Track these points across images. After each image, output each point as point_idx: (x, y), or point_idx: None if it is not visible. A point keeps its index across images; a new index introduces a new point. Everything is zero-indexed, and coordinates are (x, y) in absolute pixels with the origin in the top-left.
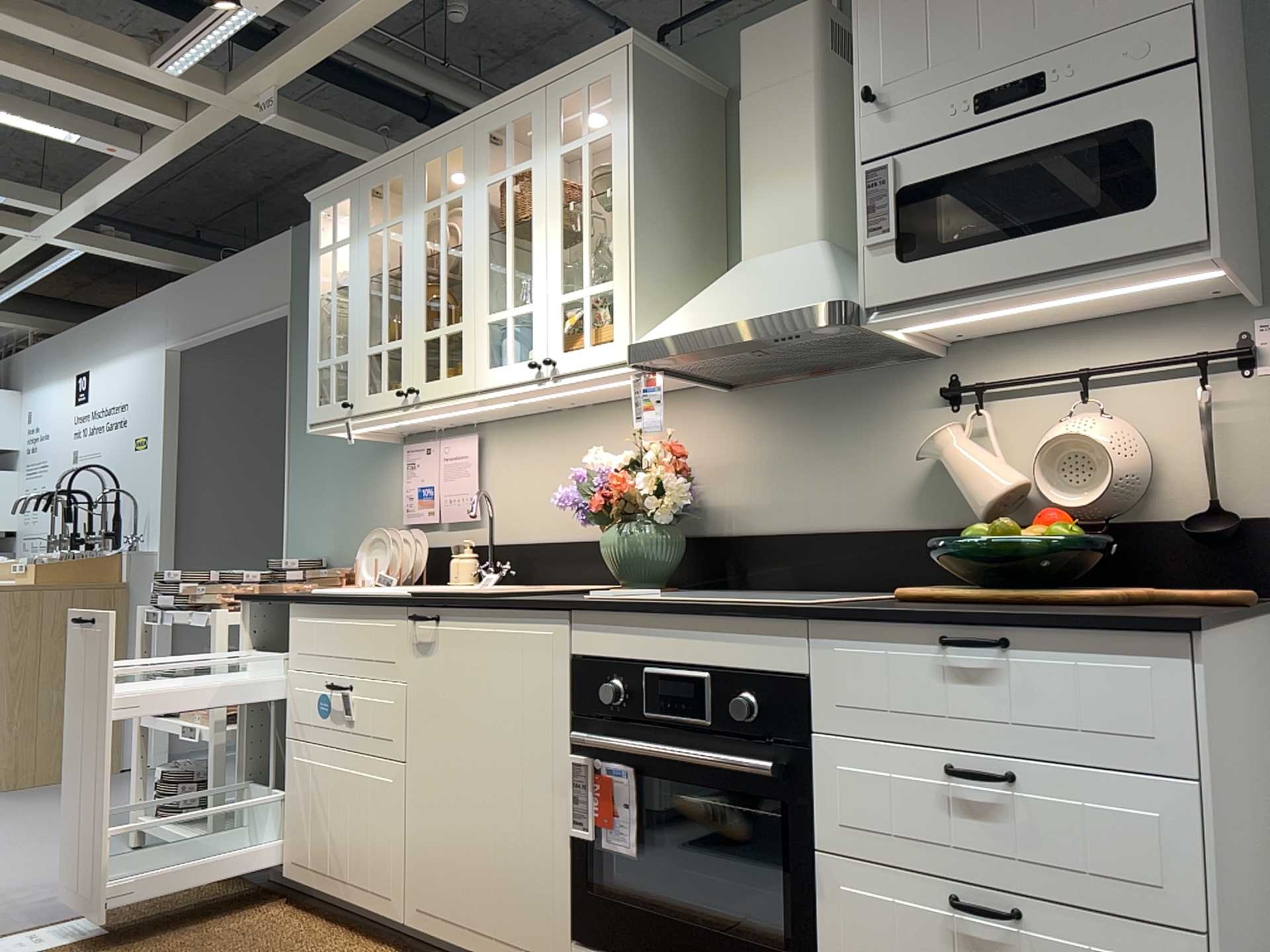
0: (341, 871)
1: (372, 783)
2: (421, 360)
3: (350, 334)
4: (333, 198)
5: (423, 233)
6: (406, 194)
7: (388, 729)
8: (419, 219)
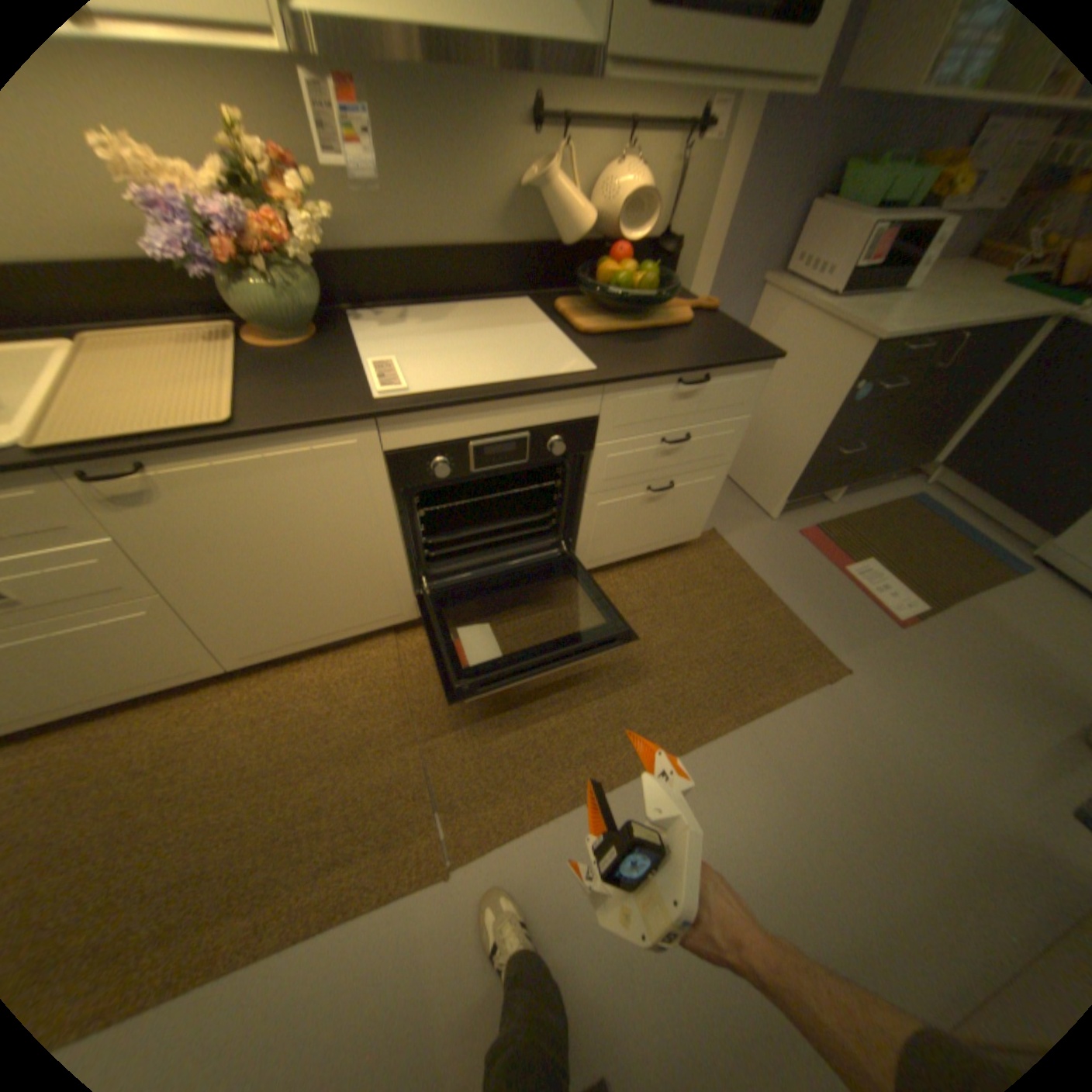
0: (100, 691)
1: (107, 627)
2: None
3: None
4: None
5: None
6: None
7: (105, 583)
8: None
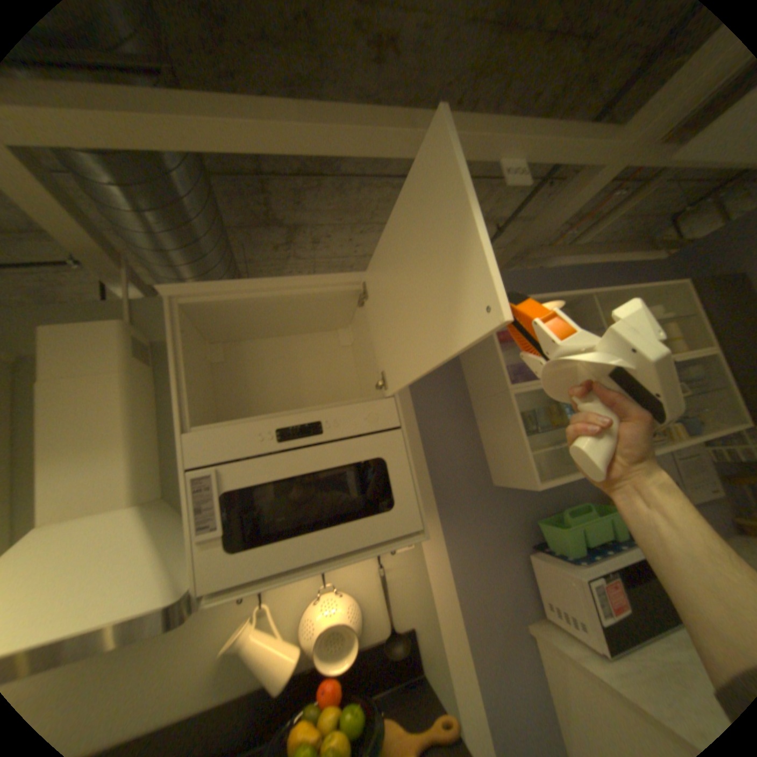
0: None
1: None
2: None
3: None
4: None
5: None
6: None
7: None
8: None
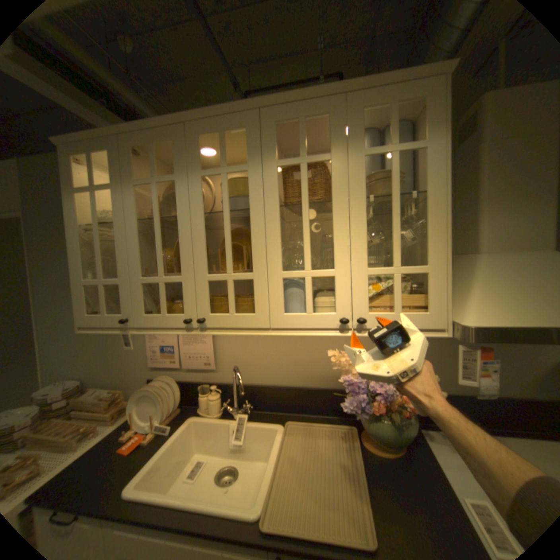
0: None
1: None
2: (207, 296)
3: (119, 263)
4: (84, 145)
5: (201, 193)
6: (177, 156)
7: None
8: (195, 180)
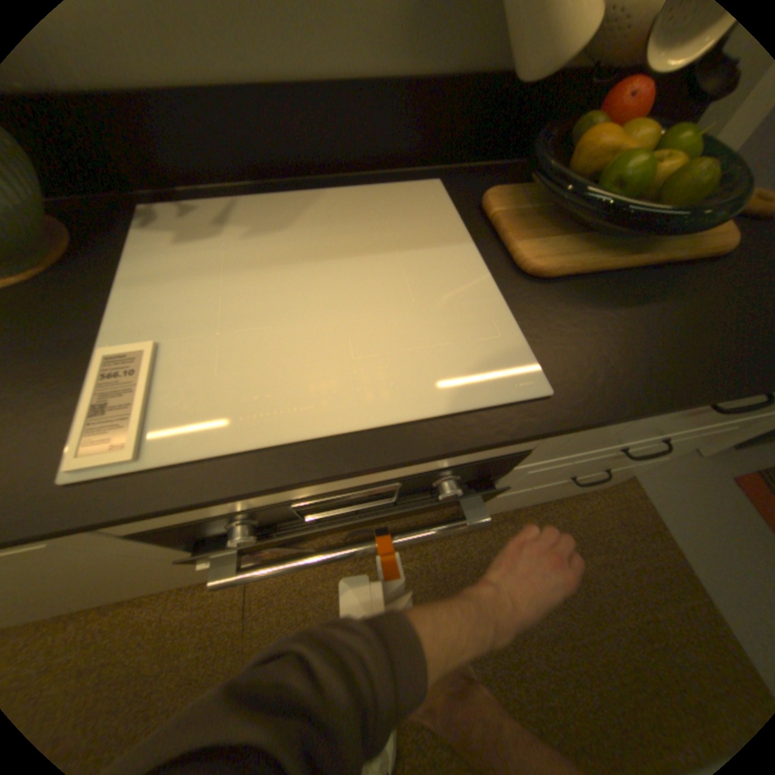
0: None
1: None
2: None
3: None
4: None
5: None
6: None
7: None
8: None
